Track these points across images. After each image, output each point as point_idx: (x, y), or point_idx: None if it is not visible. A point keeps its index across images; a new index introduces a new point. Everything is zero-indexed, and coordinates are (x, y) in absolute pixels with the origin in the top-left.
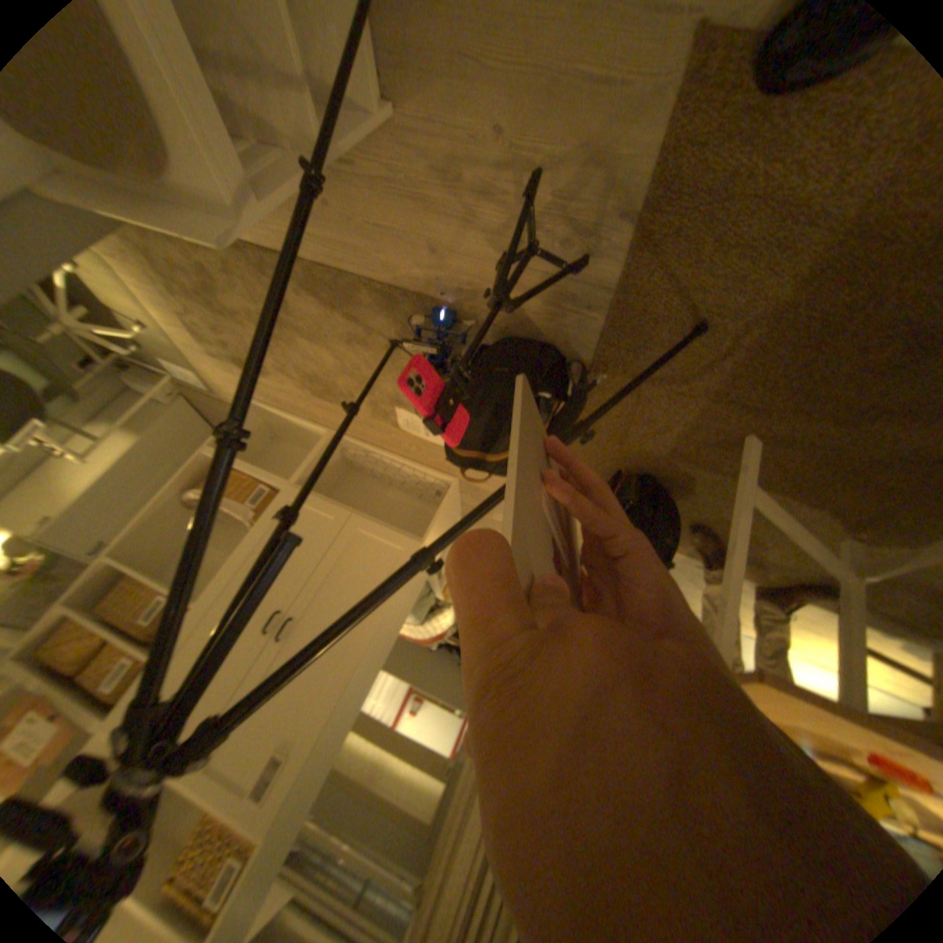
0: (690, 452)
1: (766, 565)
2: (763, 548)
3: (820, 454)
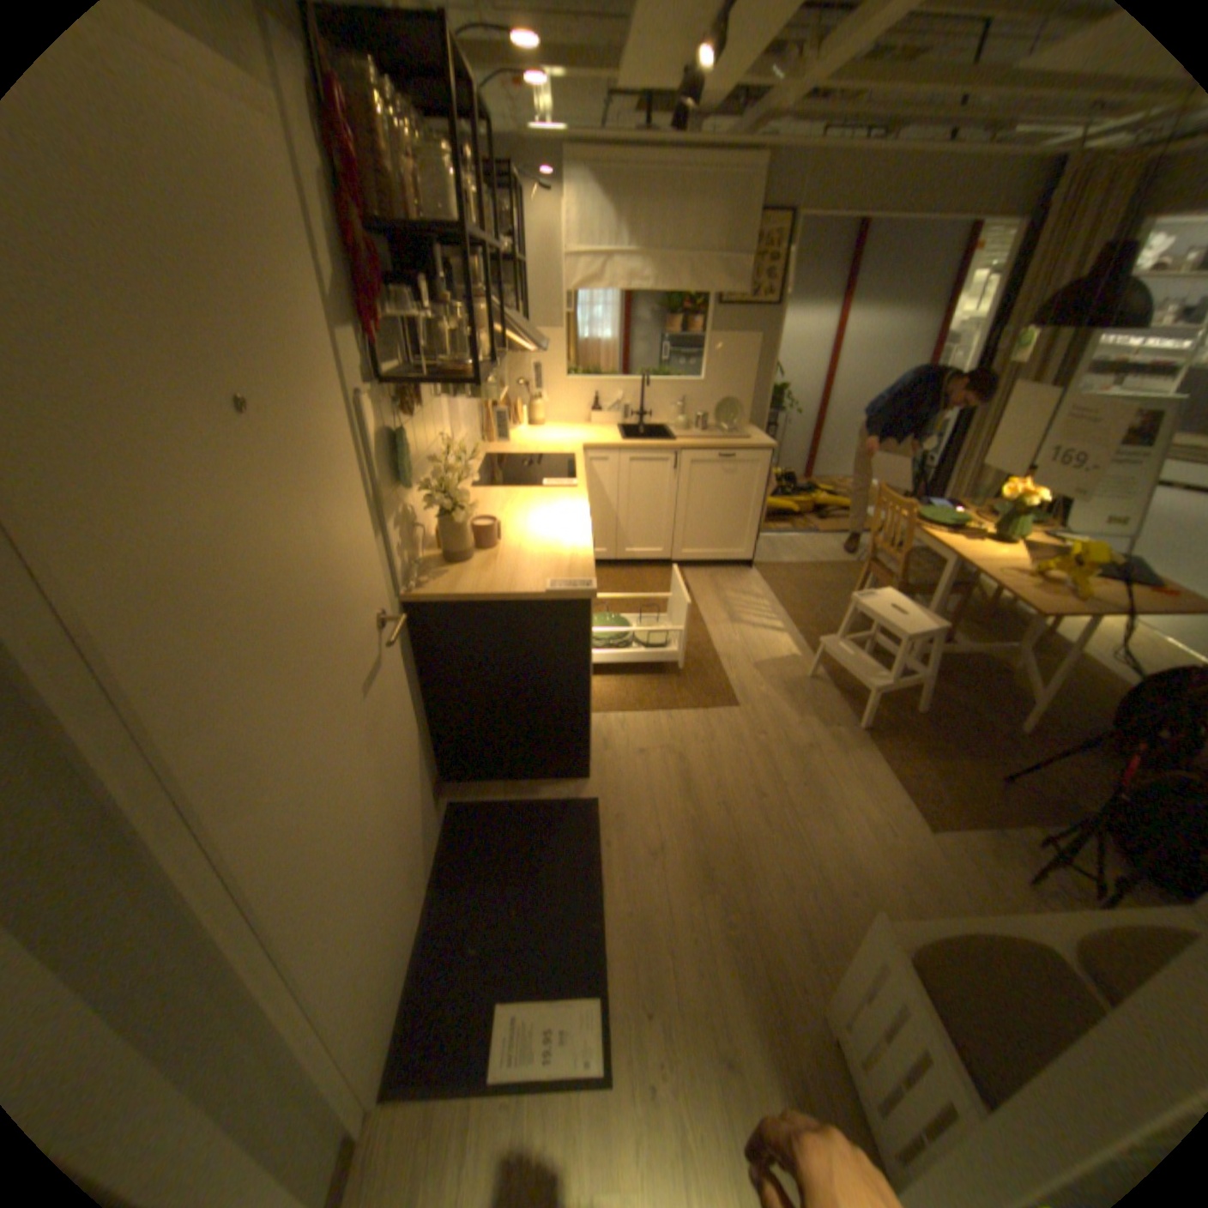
0: (1075, 744)
1: (1086, 668)
2: (1077, 678)
3: (999, 704)
